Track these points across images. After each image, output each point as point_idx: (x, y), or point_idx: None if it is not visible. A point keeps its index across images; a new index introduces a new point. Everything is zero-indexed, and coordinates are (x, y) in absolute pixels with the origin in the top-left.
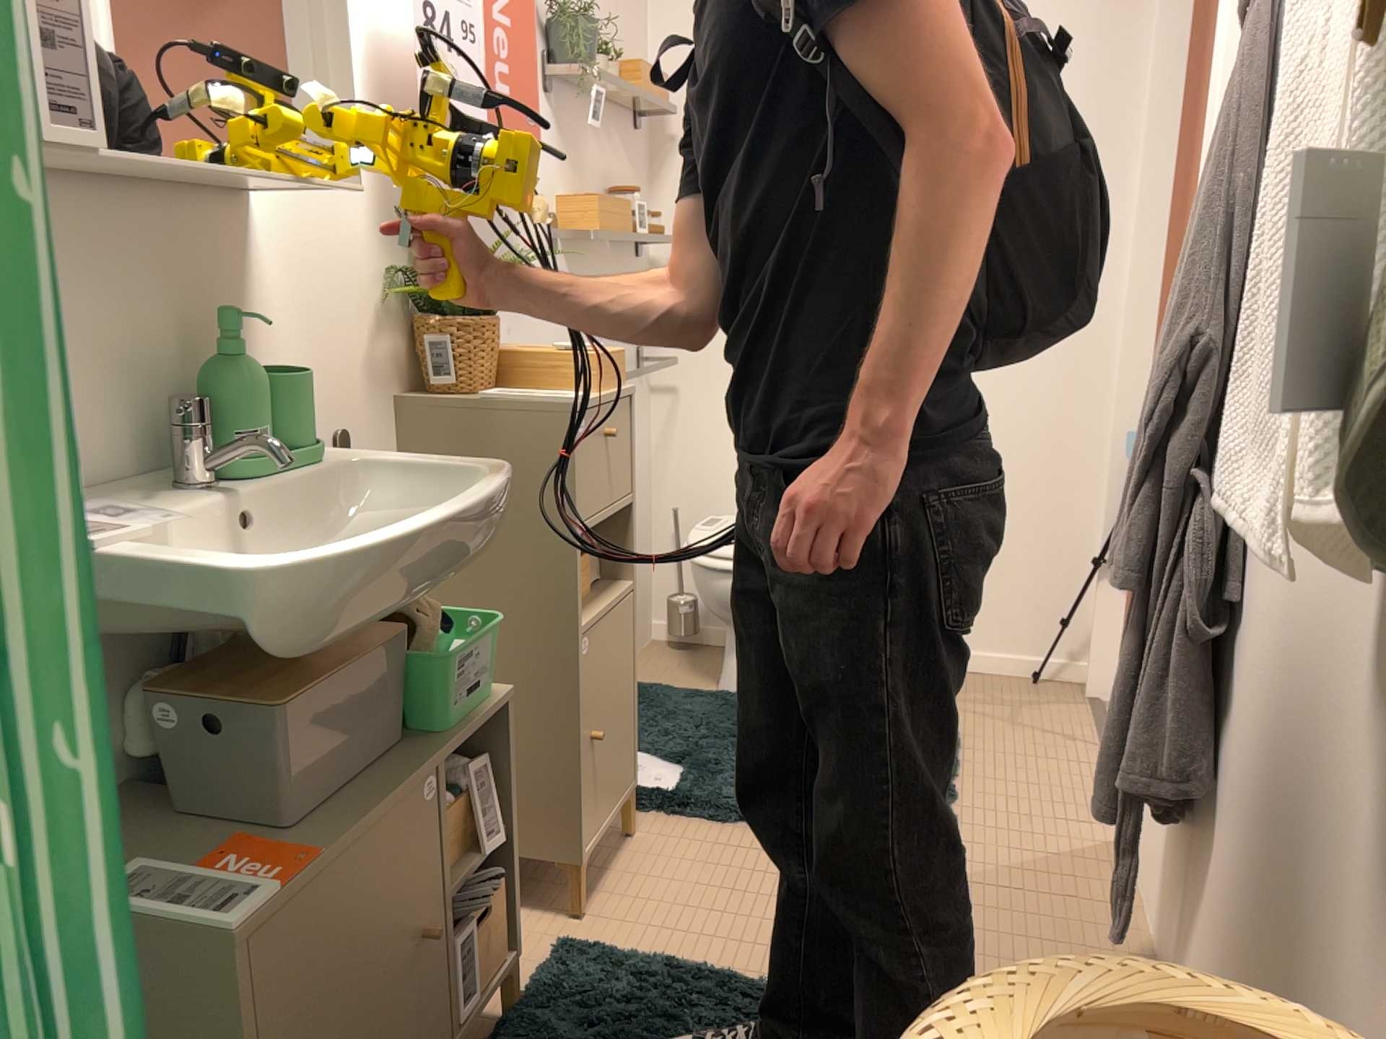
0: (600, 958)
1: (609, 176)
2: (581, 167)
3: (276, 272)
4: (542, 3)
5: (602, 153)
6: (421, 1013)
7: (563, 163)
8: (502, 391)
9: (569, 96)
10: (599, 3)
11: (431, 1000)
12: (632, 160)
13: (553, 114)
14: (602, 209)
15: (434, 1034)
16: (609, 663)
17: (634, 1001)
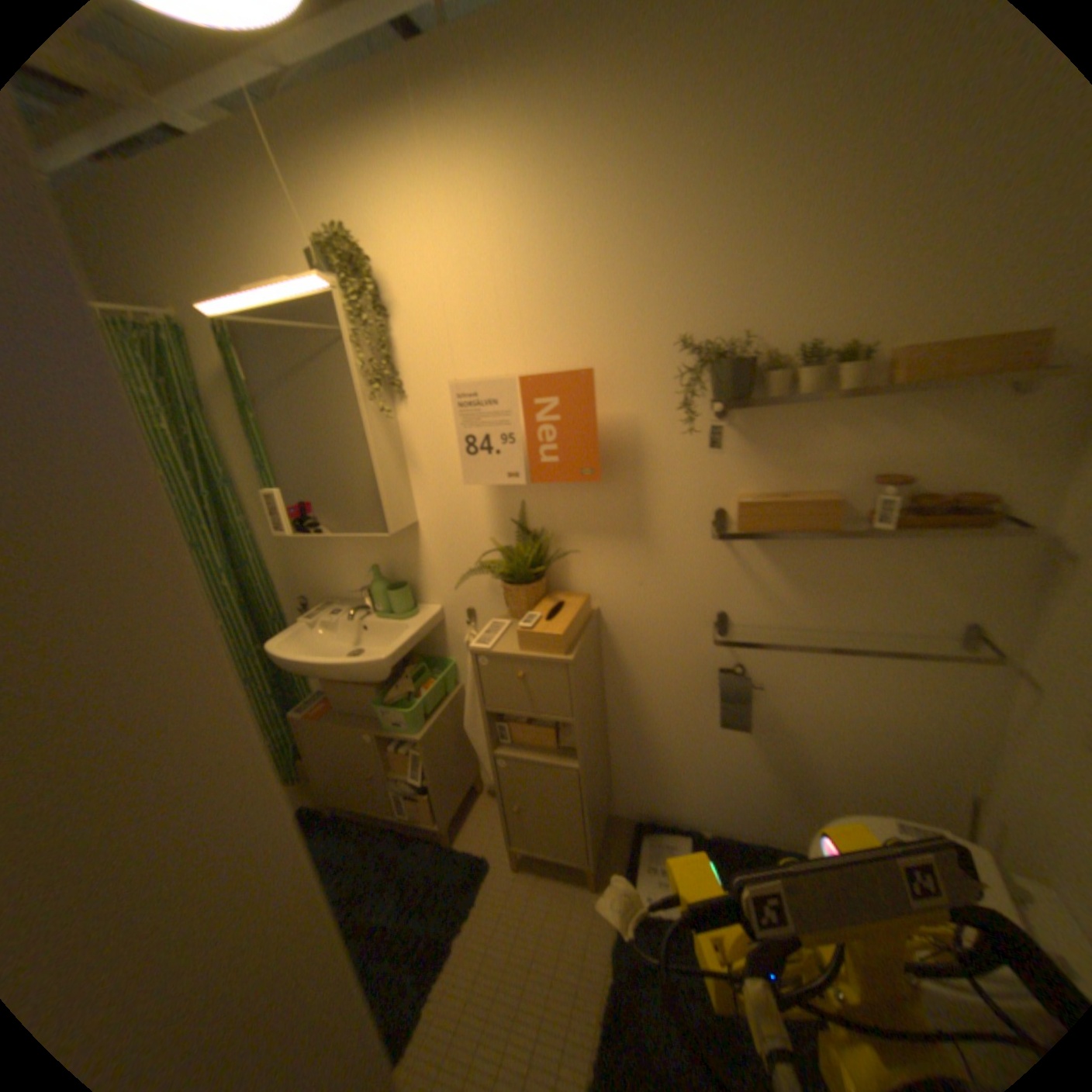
0: (464, 877)
1: (890, 457)
2: (801, 461)
3: (430, 547)
4: (704, 347)
5: (869, 438)
6: (369, 794)
7: (751, 463)
8: (508, 623)
9: (772, 404)
10: (887, 279)
11: (375, 795)
12: (991, 429)
13: (732, 427)
14: (744, 511)
15: (377, 805)
16: (534, 786)
17: (433, 896)
